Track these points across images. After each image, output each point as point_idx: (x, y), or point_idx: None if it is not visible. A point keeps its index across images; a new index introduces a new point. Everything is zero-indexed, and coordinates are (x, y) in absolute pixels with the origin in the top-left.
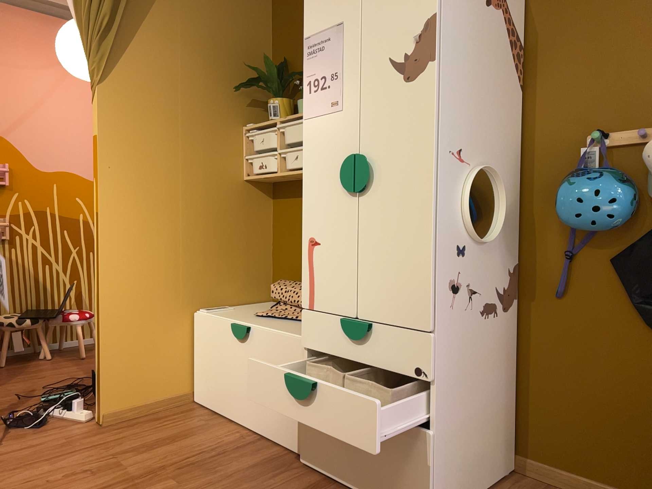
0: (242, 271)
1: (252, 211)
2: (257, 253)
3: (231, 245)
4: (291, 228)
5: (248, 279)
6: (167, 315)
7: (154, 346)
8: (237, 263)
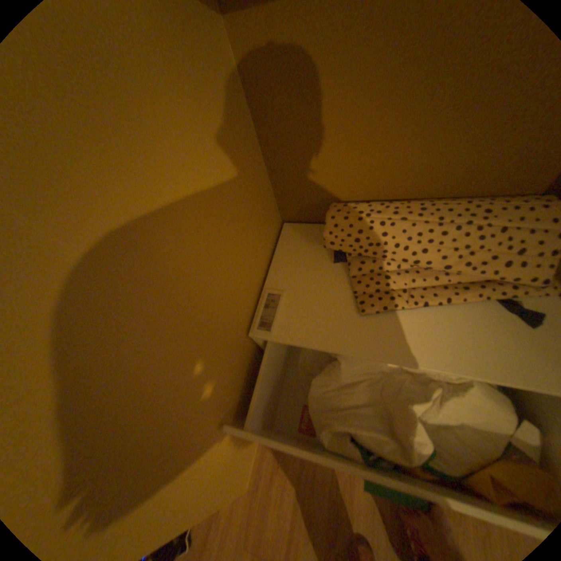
0: (252, 224)
1: (212, 86)
2: (252, 175)
3: (226, 204)
4: (310, 95)
5: (260, 226)
6: (228, 384)
7: (239, 412)
8: (244, 220)
